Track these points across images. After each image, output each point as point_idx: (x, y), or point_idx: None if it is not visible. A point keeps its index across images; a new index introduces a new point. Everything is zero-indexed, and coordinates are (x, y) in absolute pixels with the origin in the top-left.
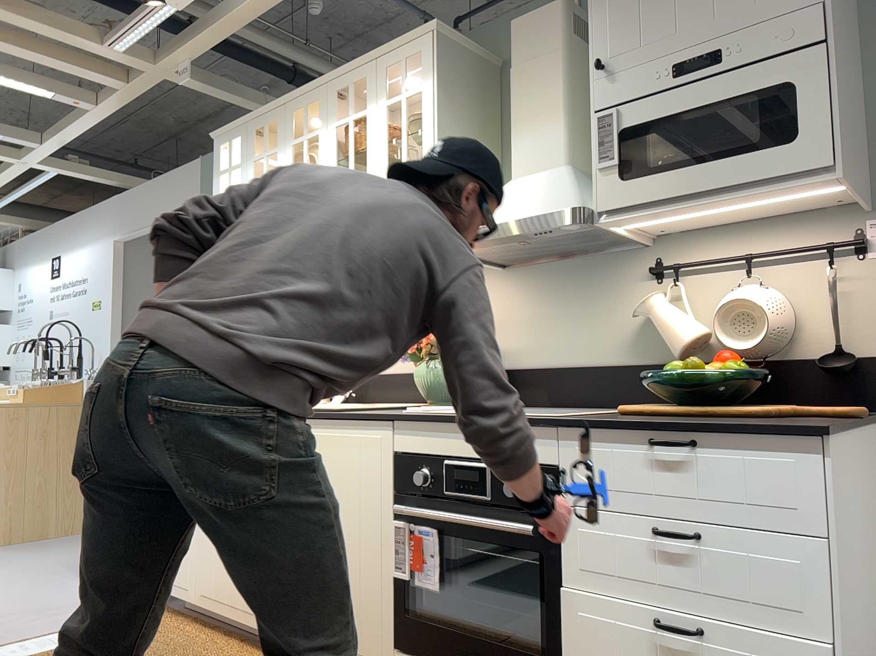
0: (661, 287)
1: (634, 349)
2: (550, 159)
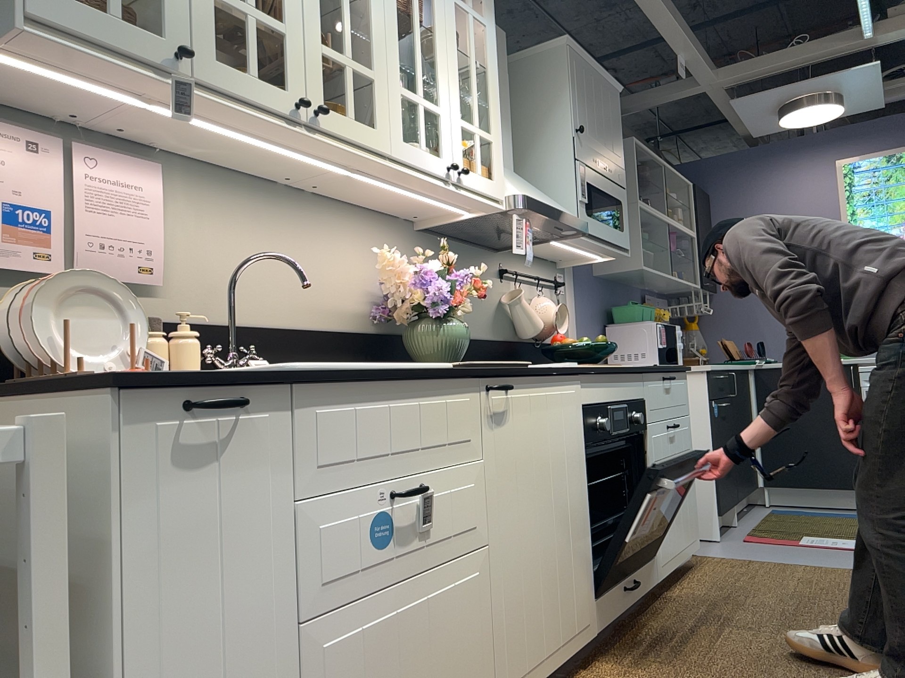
0: (505, 285)
1: (495, 328)
2: (508, 161)
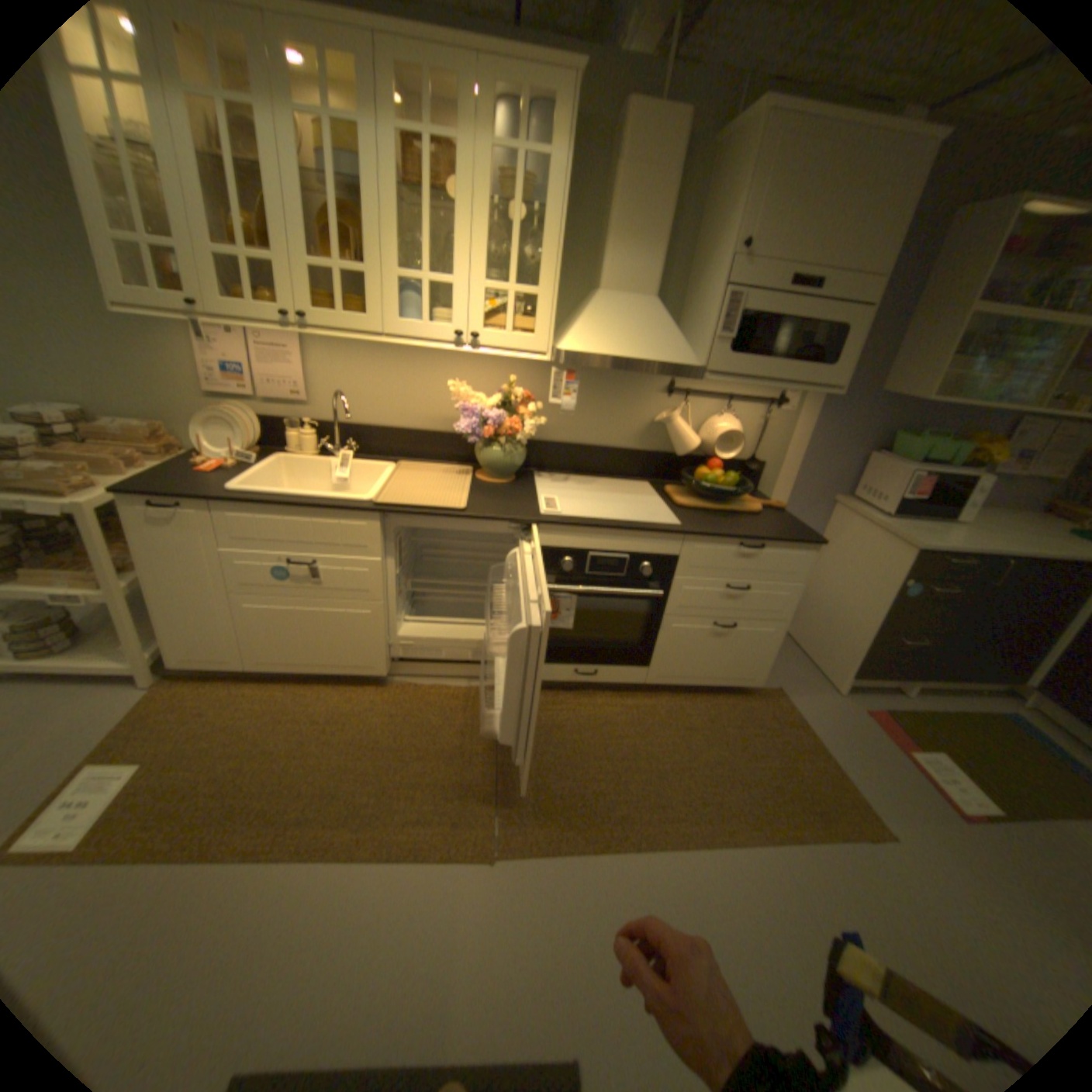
0: (671, 401)
1: (641, 440)
2: (645, 286)
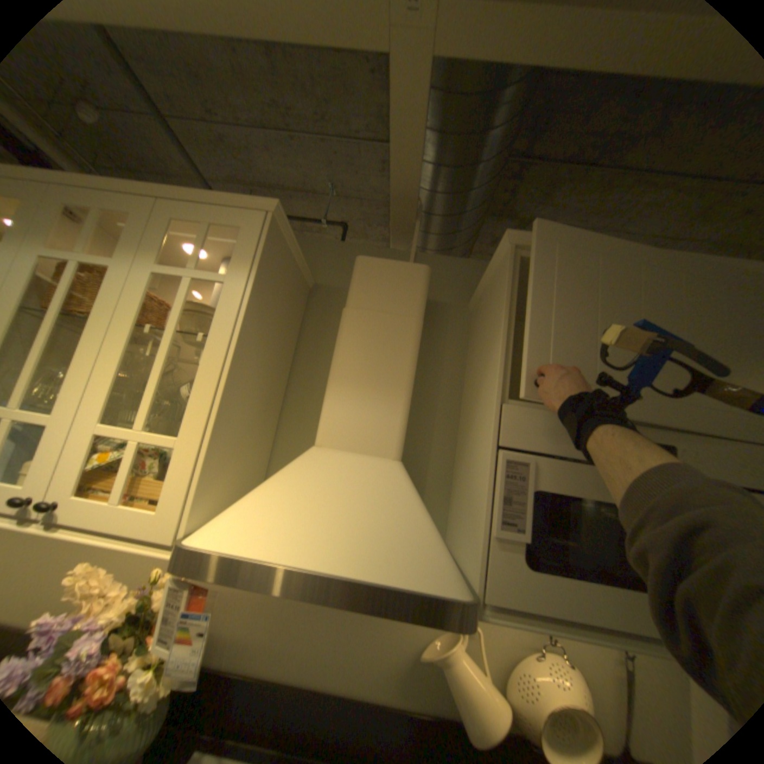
0: None
1: (403, 687)
2: (378, 443)
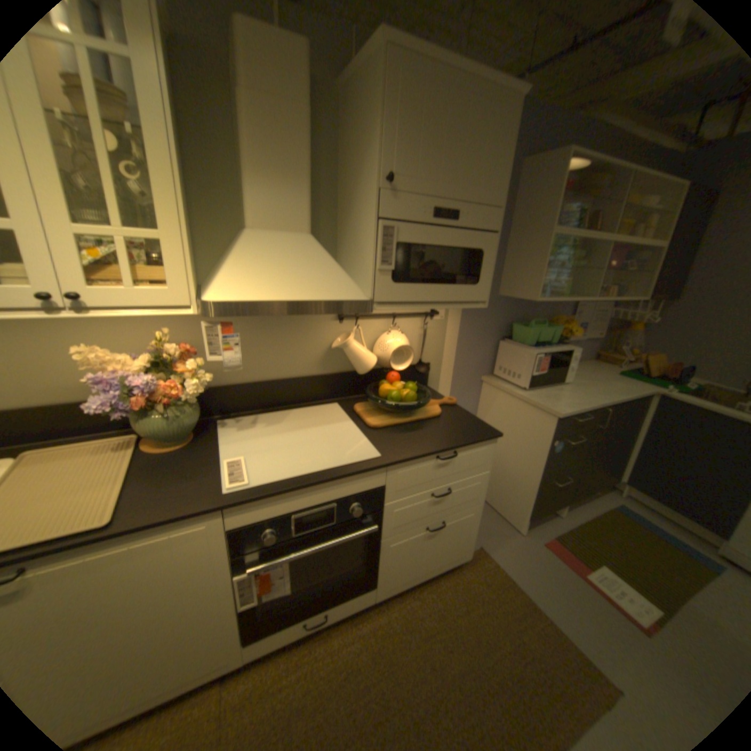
0: (343, 326)
1: (323, 364)
2: (295, 222)
